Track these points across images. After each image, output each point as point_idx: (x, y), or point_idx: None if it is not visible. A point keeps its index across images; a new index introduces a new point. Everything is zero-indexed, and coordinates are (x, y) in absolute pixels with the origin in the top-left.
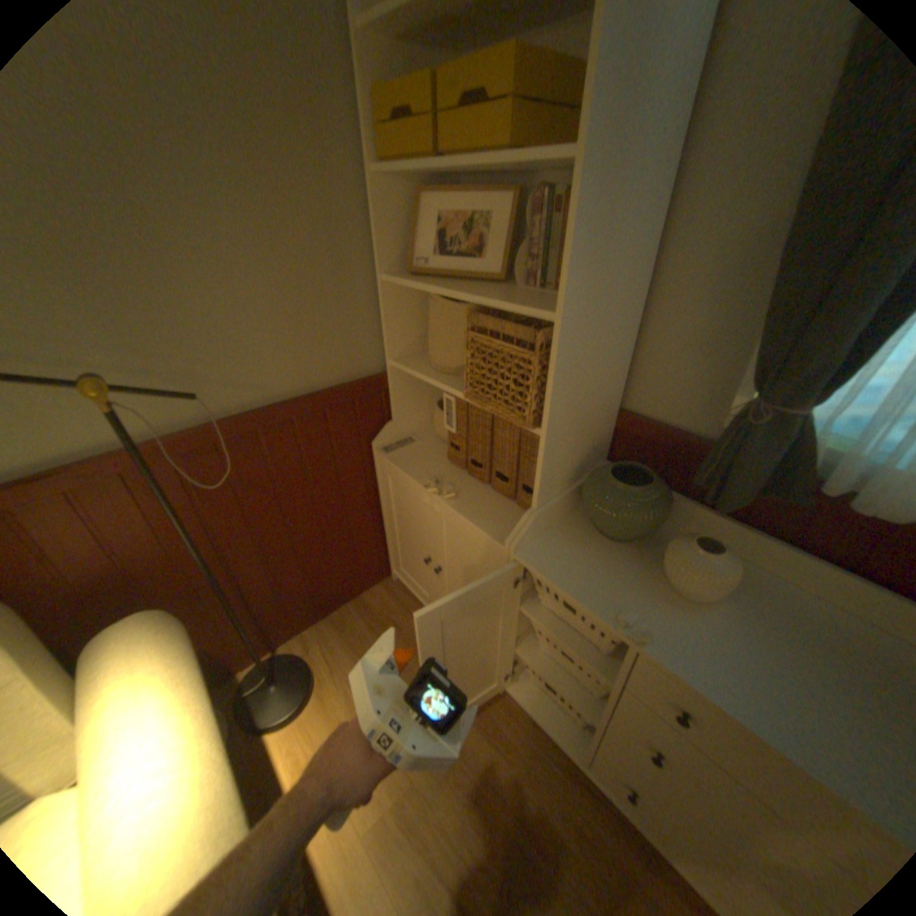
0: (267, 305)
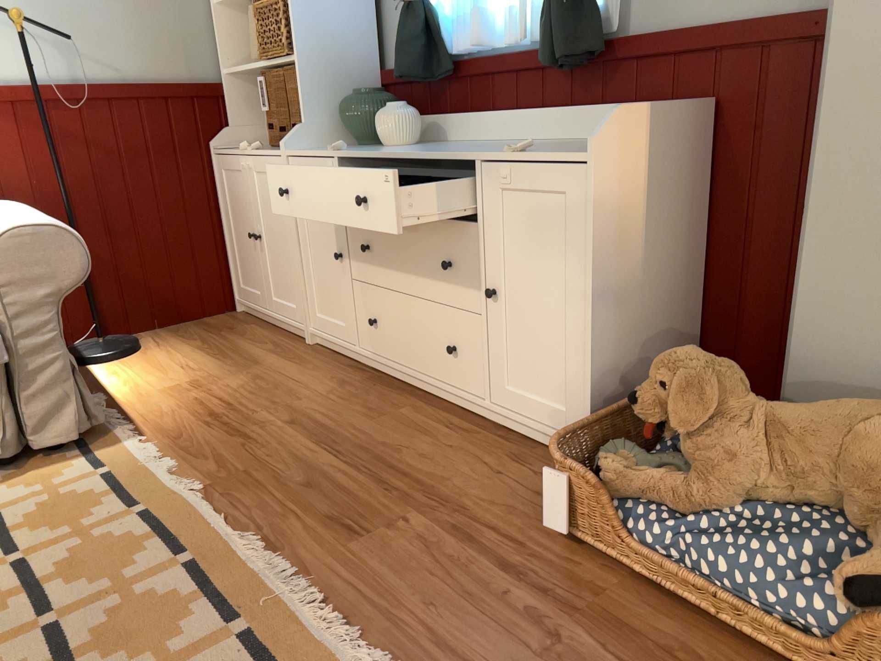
0: (126, 15)
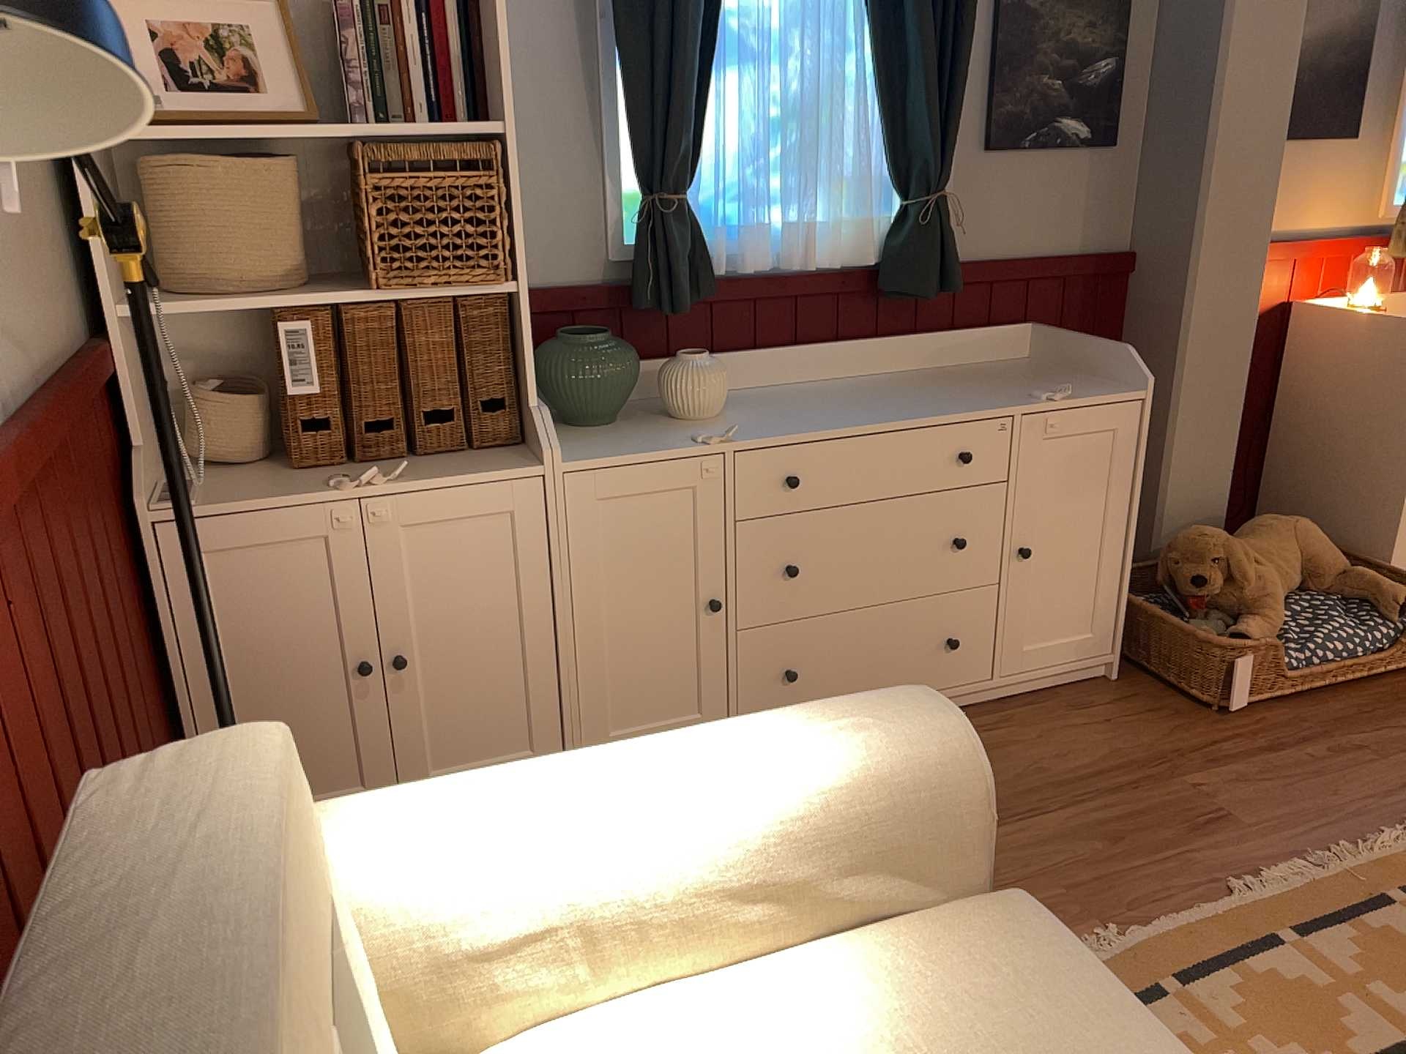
0: None
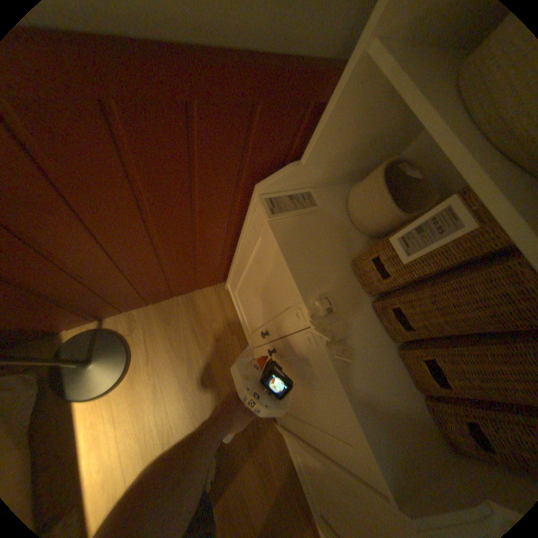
0: None
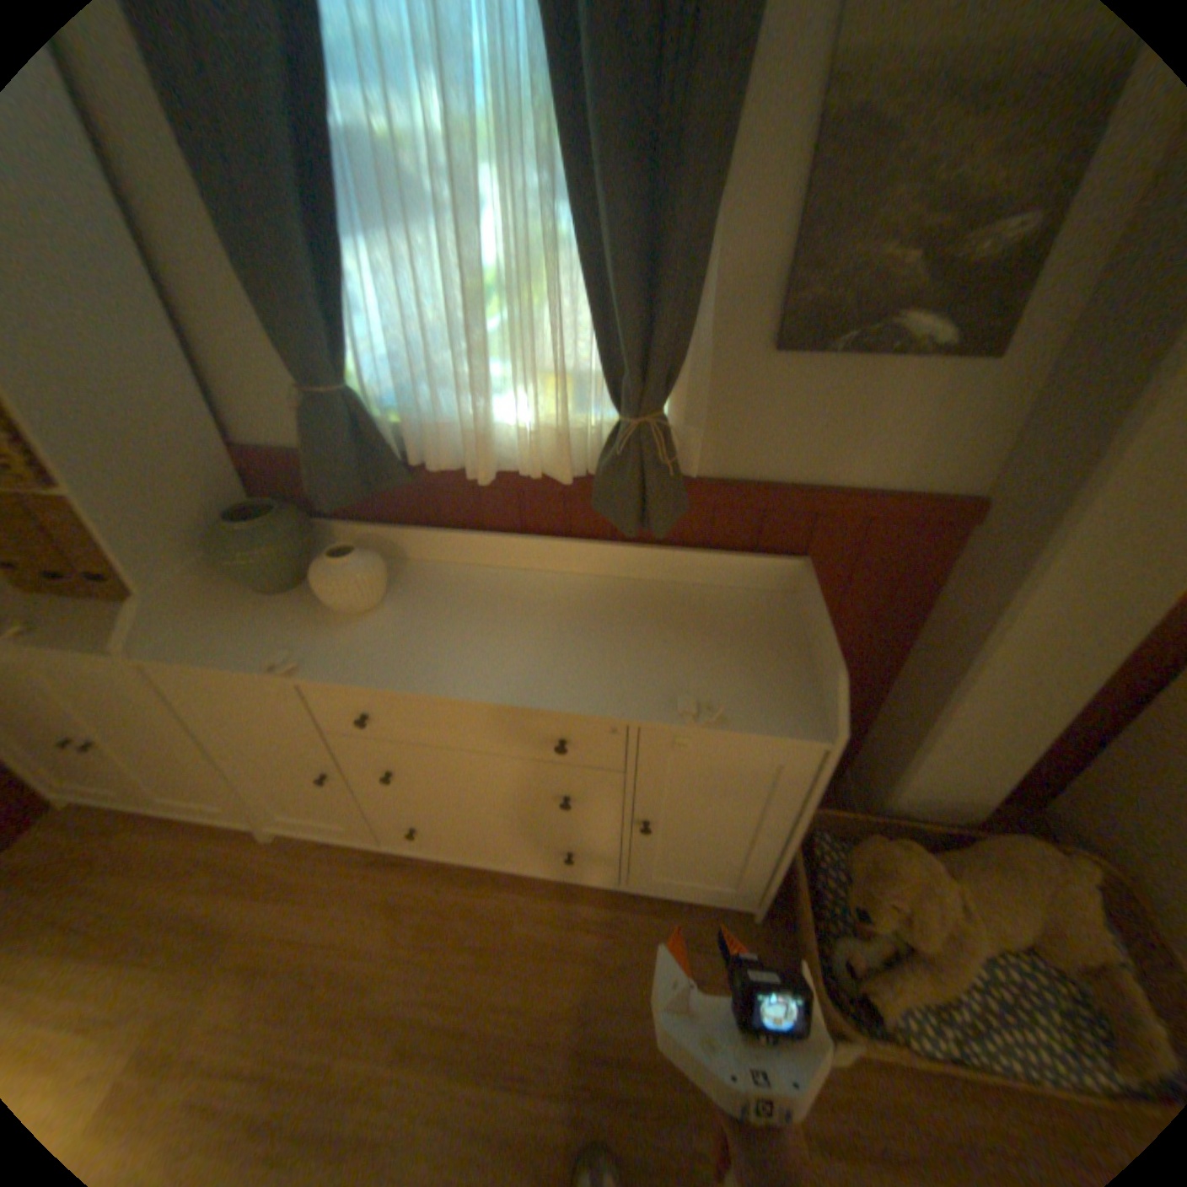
0: None
